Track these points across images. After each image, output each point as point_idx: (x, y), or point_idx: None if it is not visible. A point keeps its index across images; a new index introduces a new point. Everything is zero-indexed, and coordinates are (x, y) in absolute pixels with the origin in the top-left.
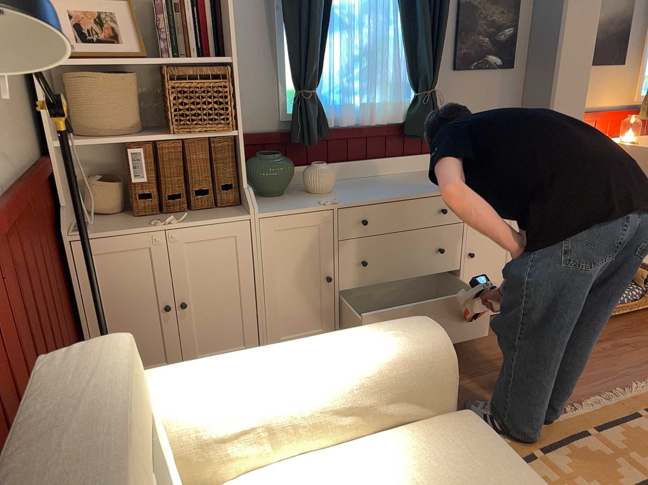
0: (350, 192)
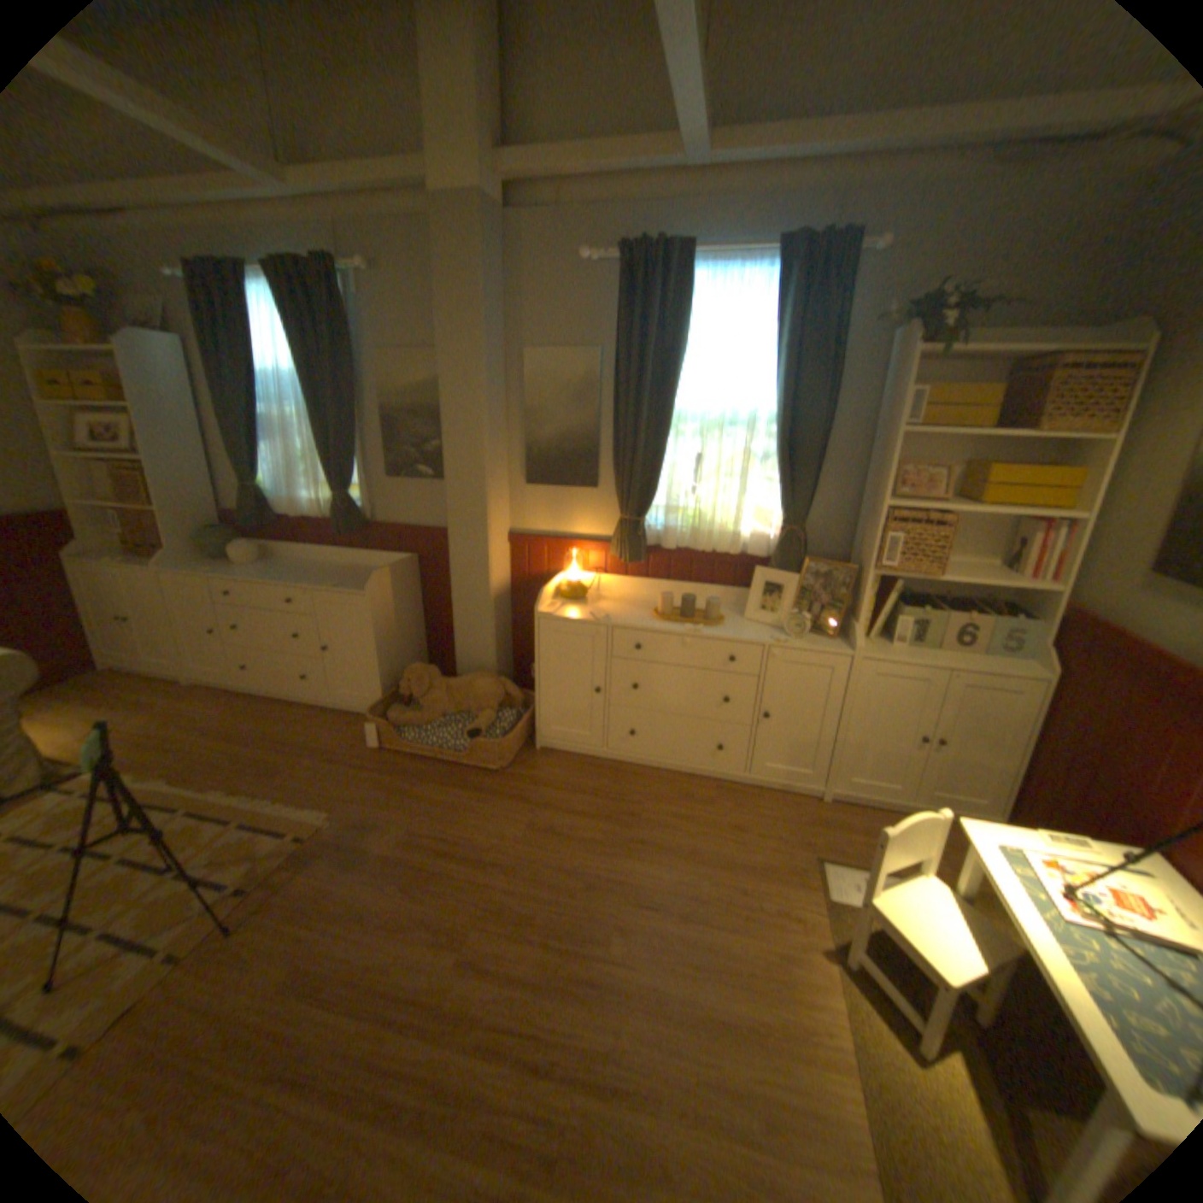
0: (248, 570)
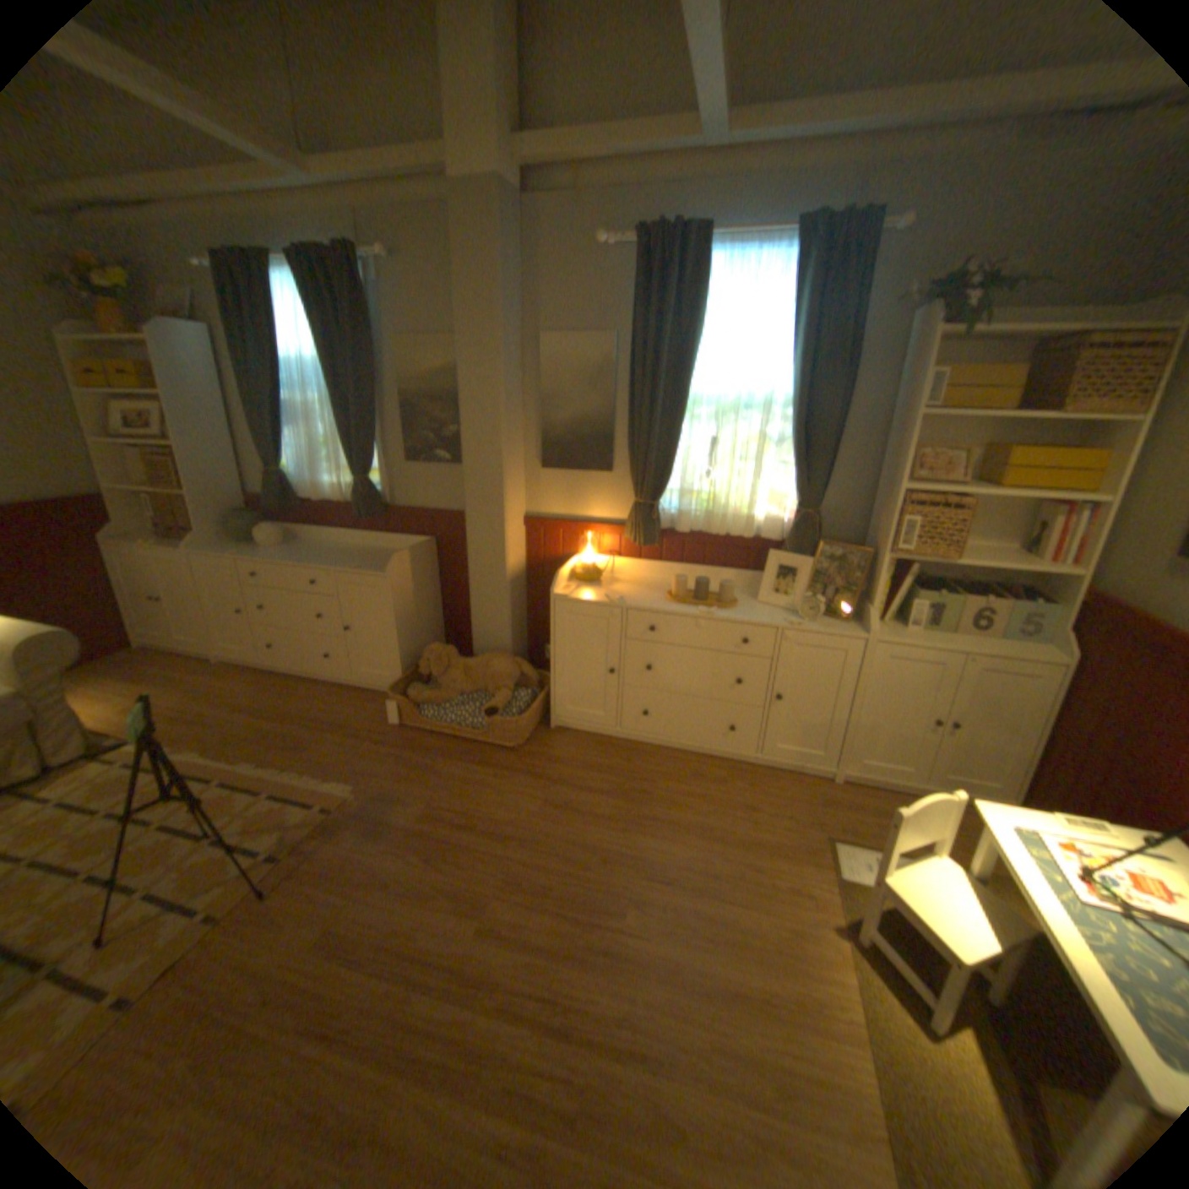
0: (273, 553)
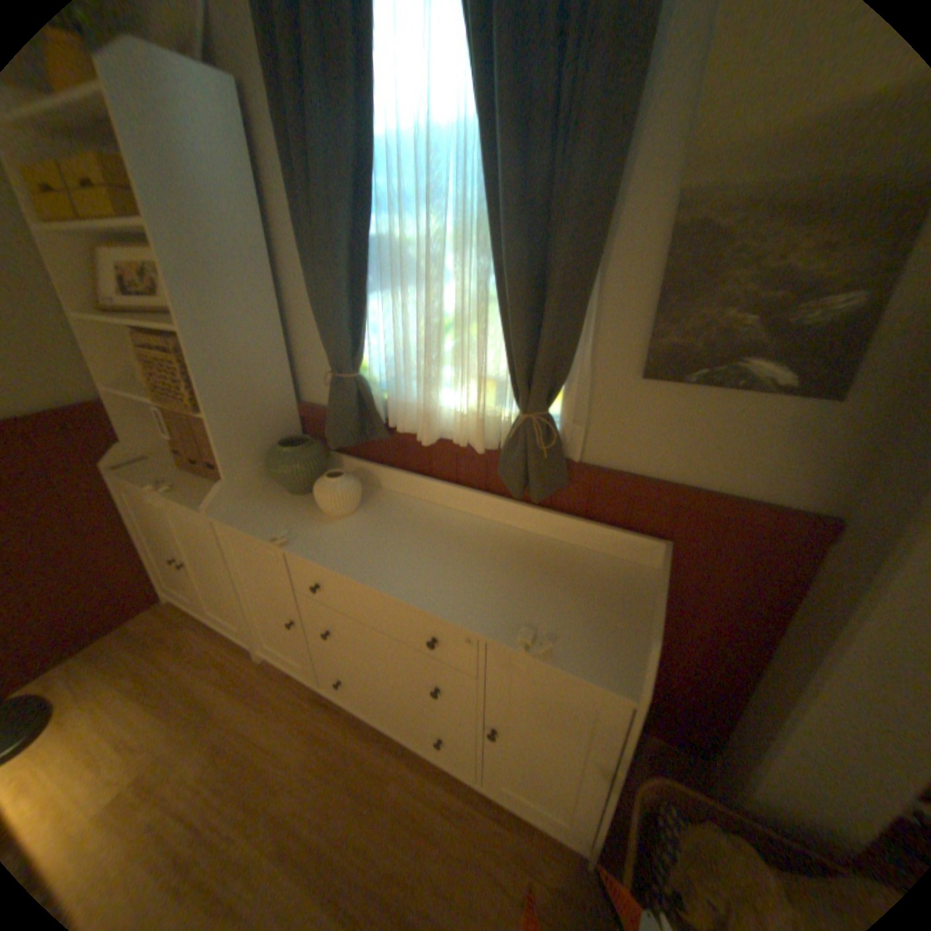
0: (350, 531)
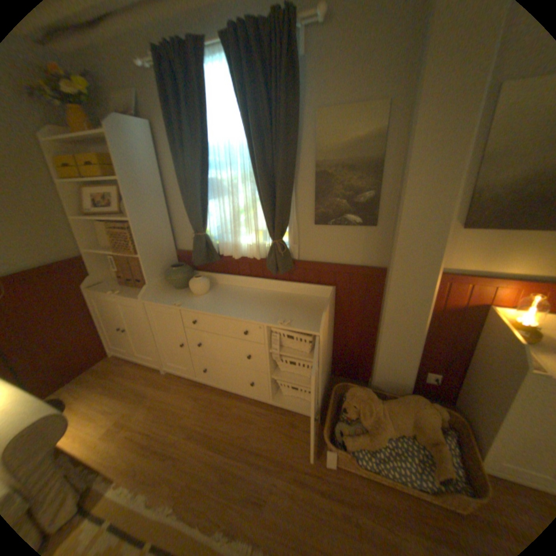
0: (207, 299)
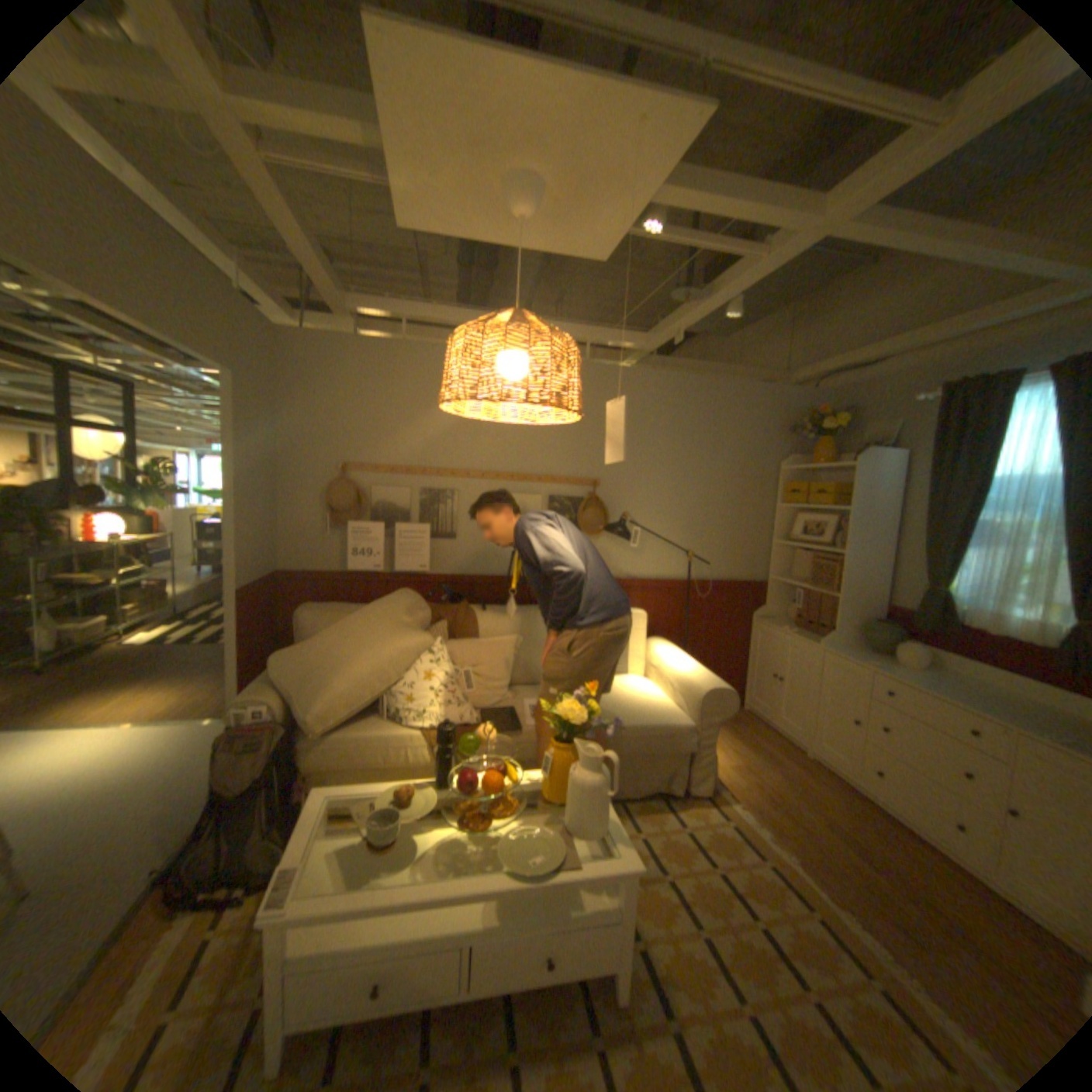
0: (920, 675)
